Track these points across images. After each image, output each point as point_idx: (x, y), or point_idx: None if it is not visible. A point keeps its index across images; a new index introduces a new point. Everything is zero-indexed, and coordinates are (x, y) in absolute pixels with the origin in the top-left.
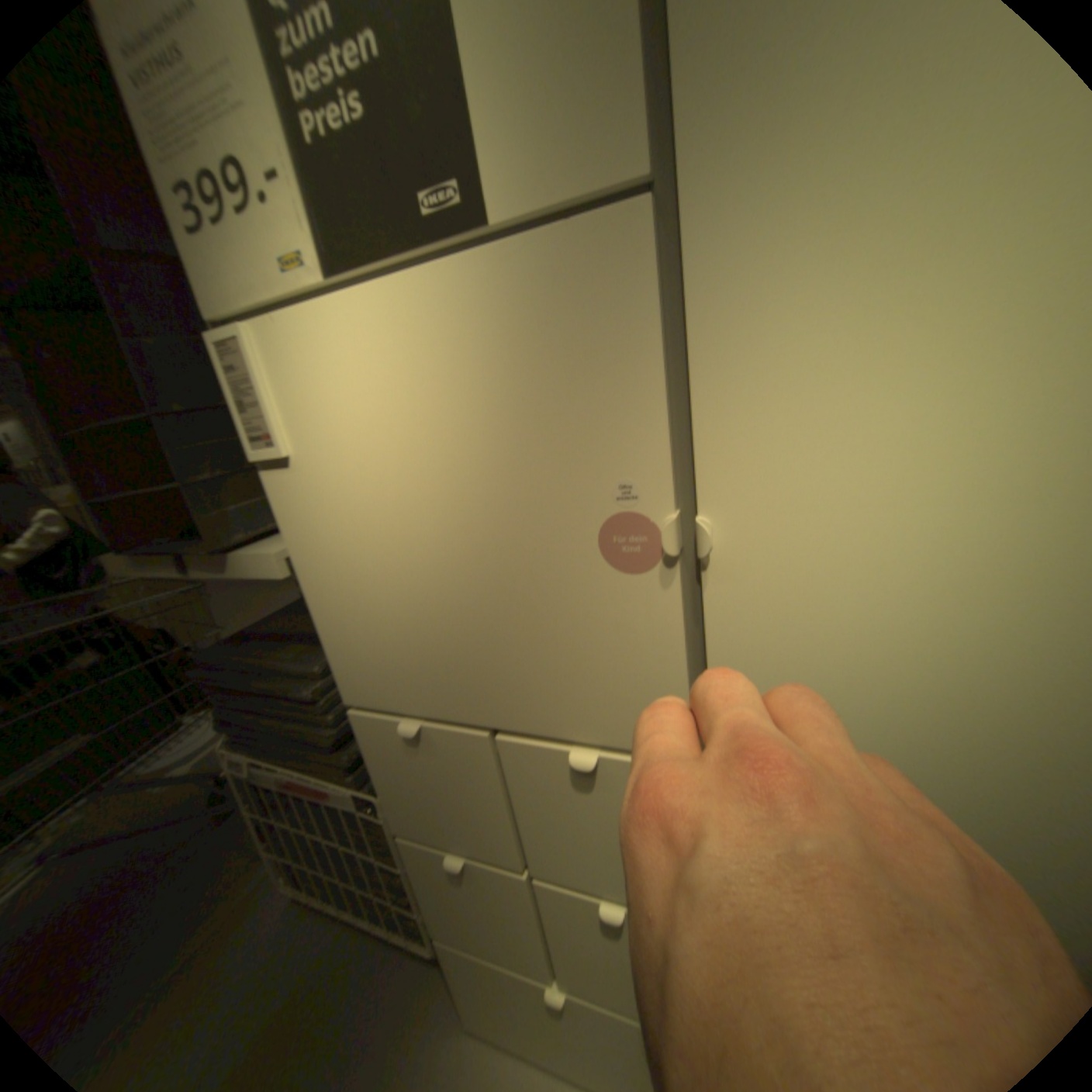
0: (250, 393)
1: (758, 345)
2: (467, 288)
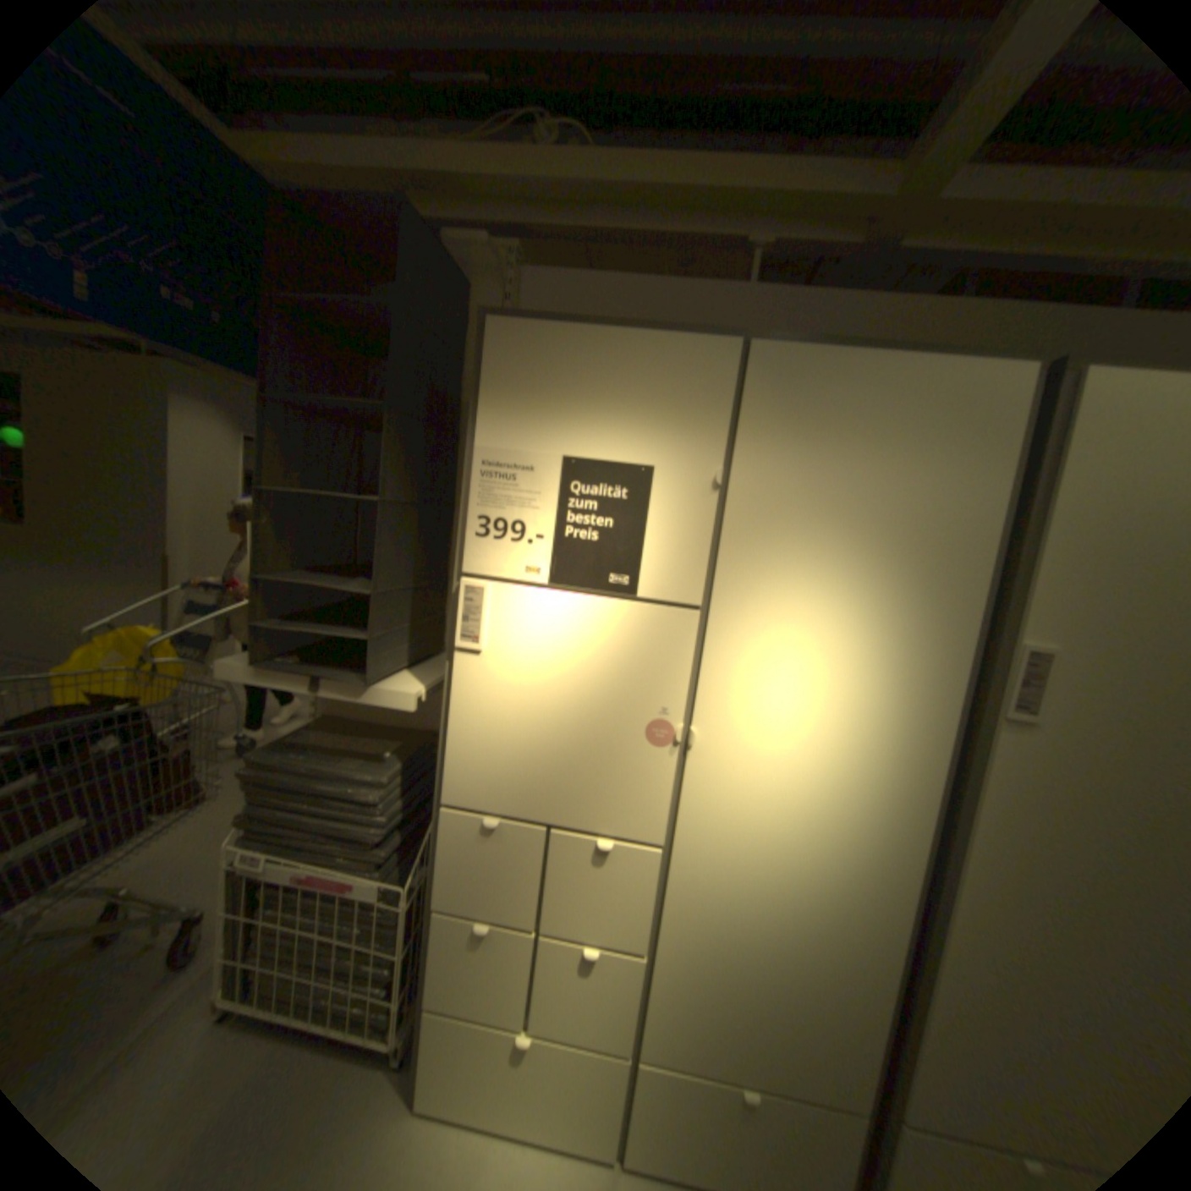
0: (477, 613)
1: (726, 670)
2: (620, 612)
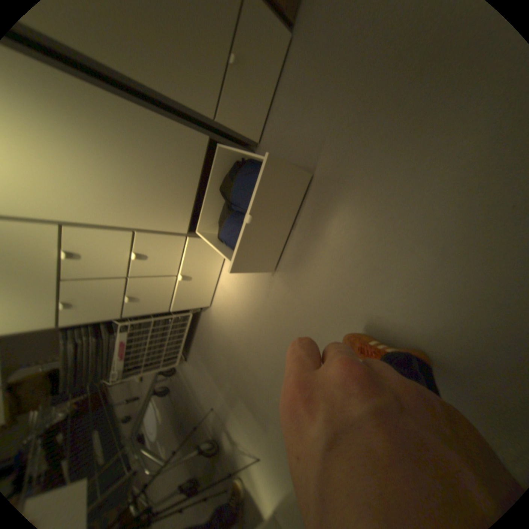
0: None
1: None
2: None
